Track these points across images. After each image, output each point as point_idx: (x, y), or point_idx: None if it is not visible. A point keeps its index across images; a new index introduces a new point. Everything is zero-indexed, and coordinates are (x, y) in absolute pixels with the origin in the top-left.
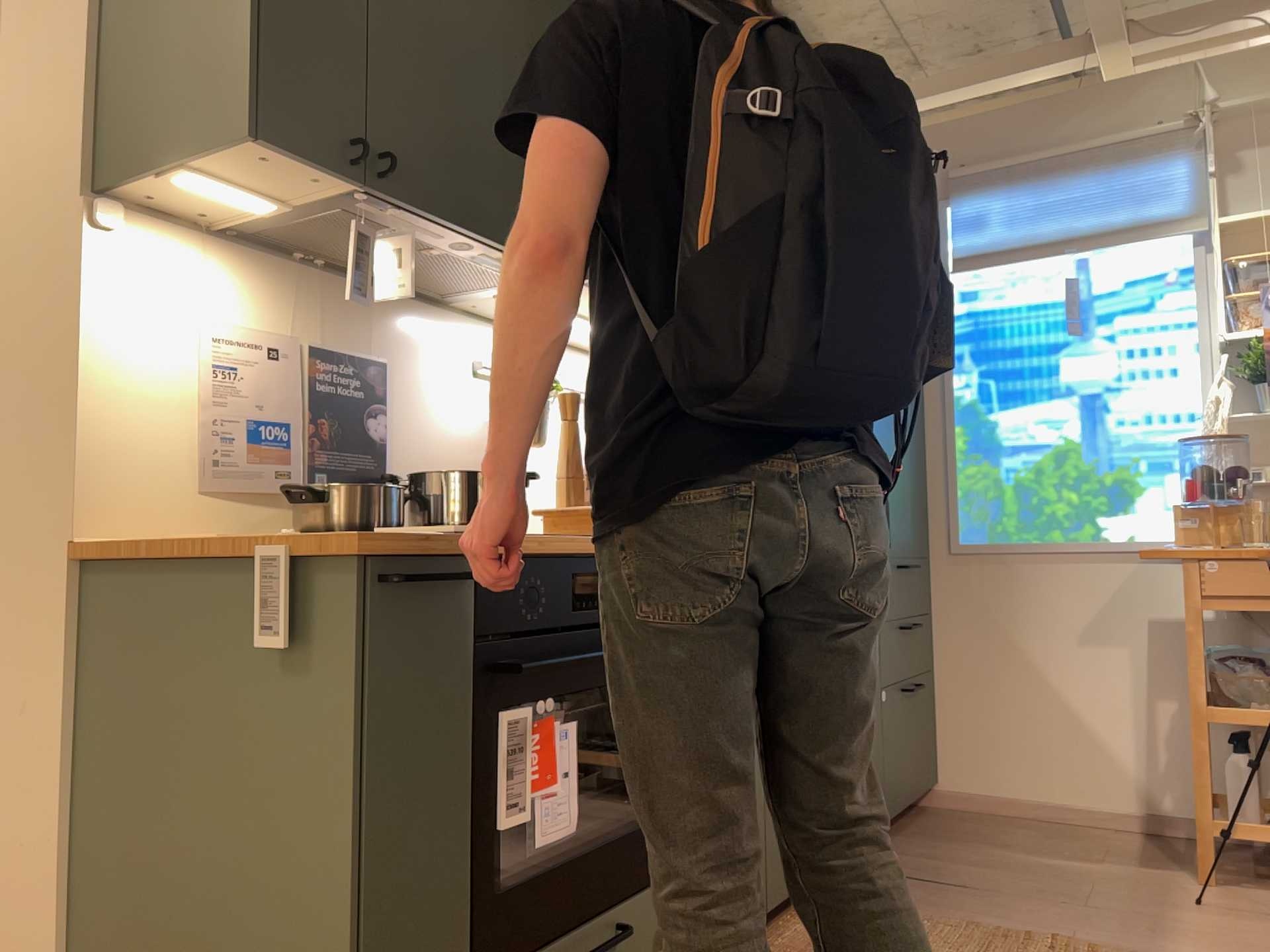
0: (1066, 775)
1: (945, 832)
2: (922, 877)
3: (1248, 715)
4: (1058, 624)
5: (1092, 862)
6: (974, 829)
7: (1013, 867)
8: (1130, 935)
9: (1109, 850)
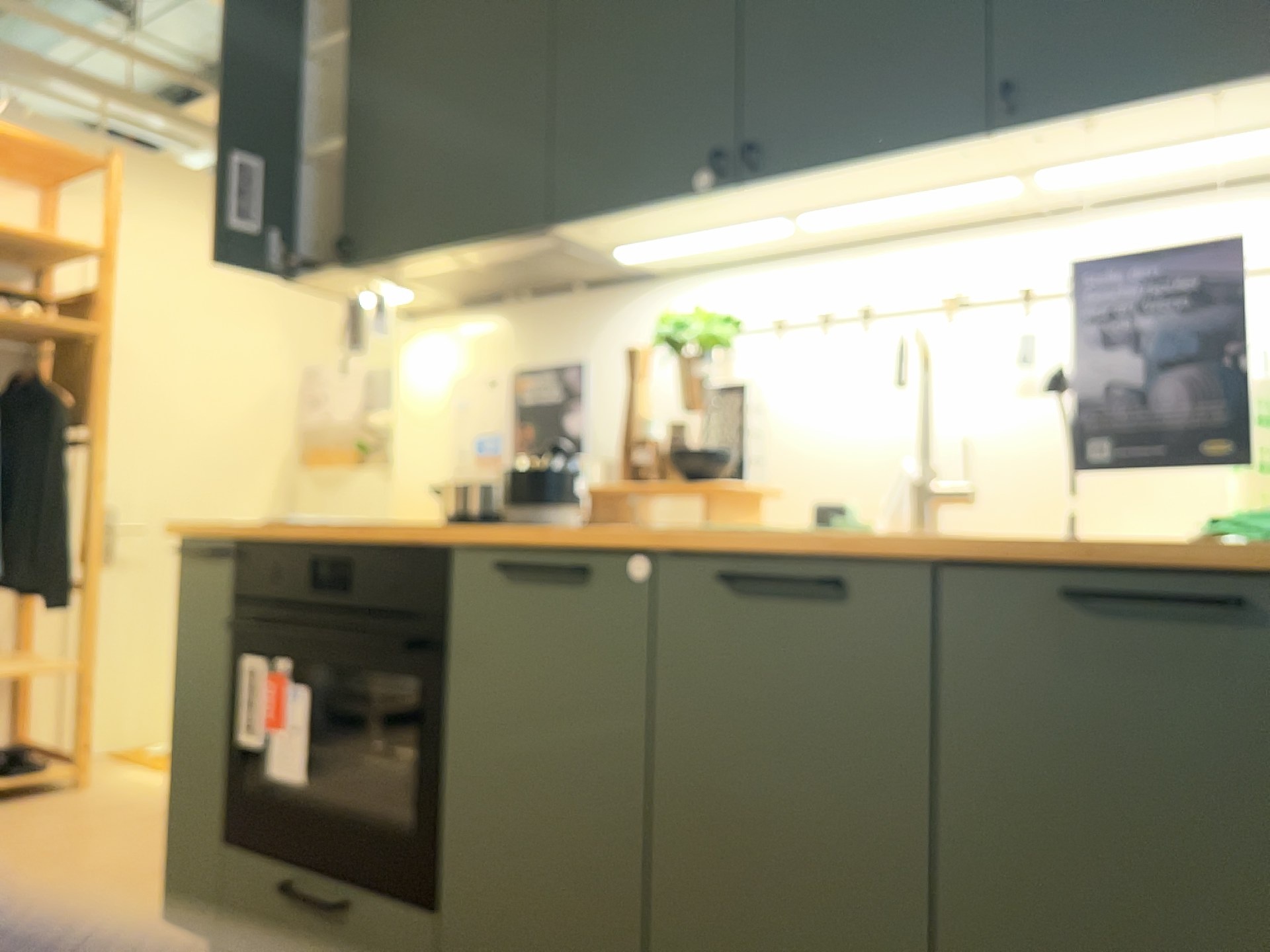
0: None
1: None
2: None
3: None
4: None
5: None
6: None
7: None
8: None
9: None
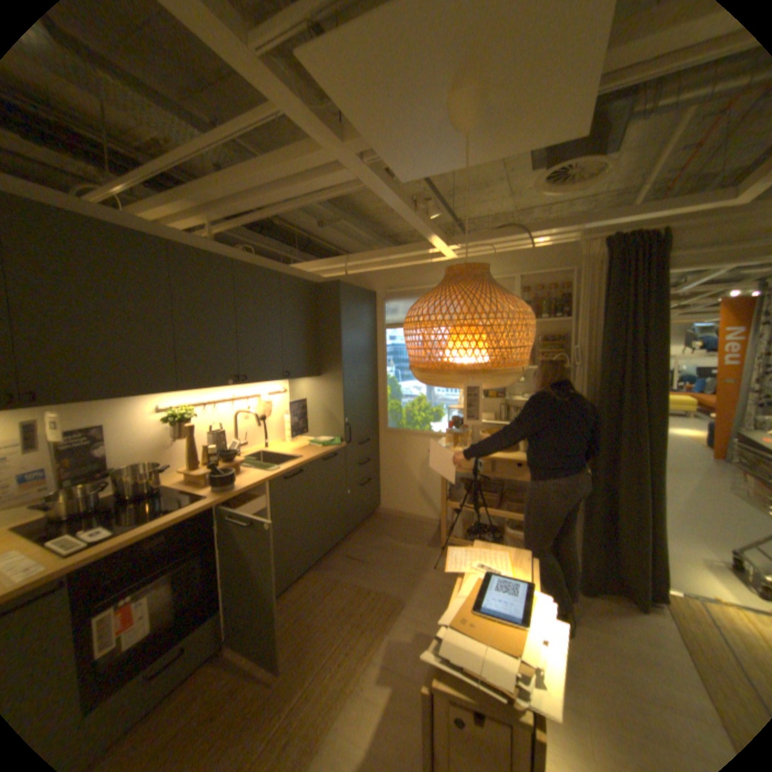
0: (417, 507)
1: (373, 530)
2: (352, 558)
3: (457, 506)
4: (416, 458)
5: (412, 545)
6: (384, 527)
7: (385, 550)
8: (403, 589)
9: (422, 538)
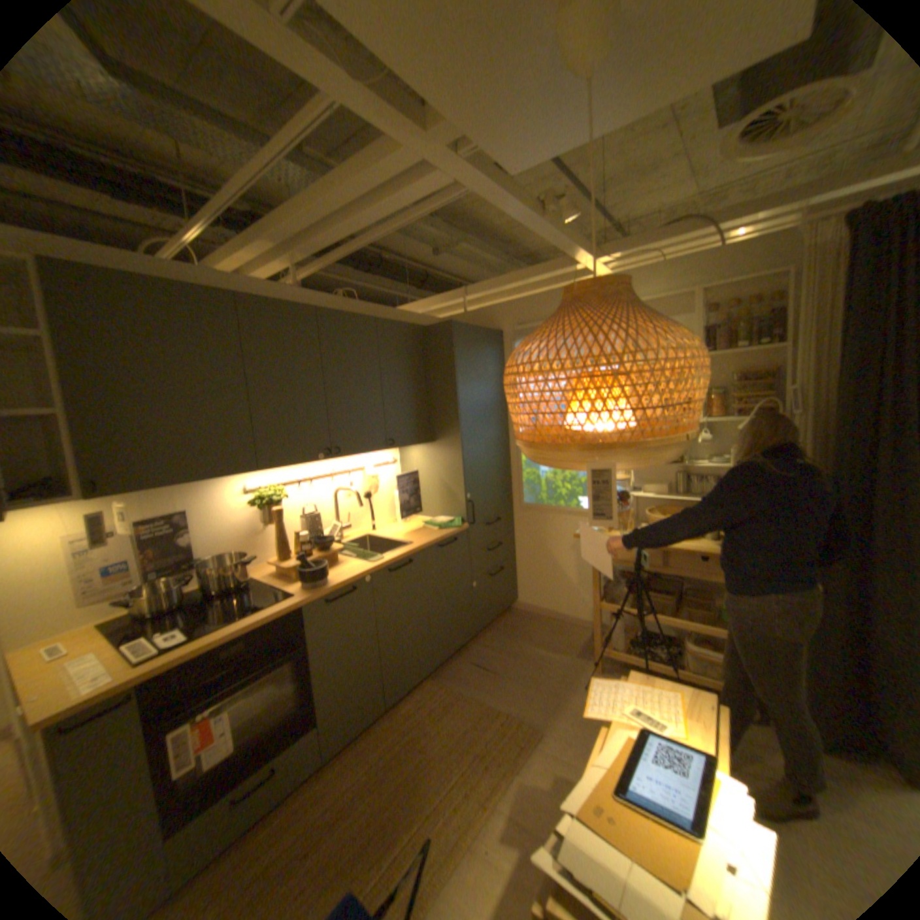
0: (564, 603)
1: (509, 630)
2: (480, 666)
3: (615, 609)
4: (562, 542)
5: (558, 655)
6: (522, 627)
7: (522, 659)
8: (542, 713)
9: (570, 645)
